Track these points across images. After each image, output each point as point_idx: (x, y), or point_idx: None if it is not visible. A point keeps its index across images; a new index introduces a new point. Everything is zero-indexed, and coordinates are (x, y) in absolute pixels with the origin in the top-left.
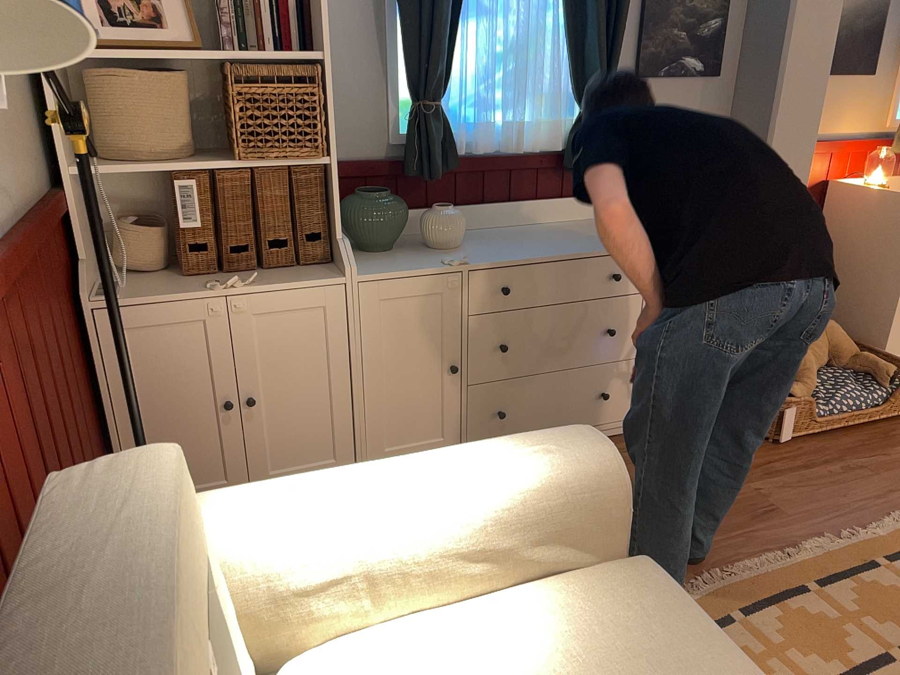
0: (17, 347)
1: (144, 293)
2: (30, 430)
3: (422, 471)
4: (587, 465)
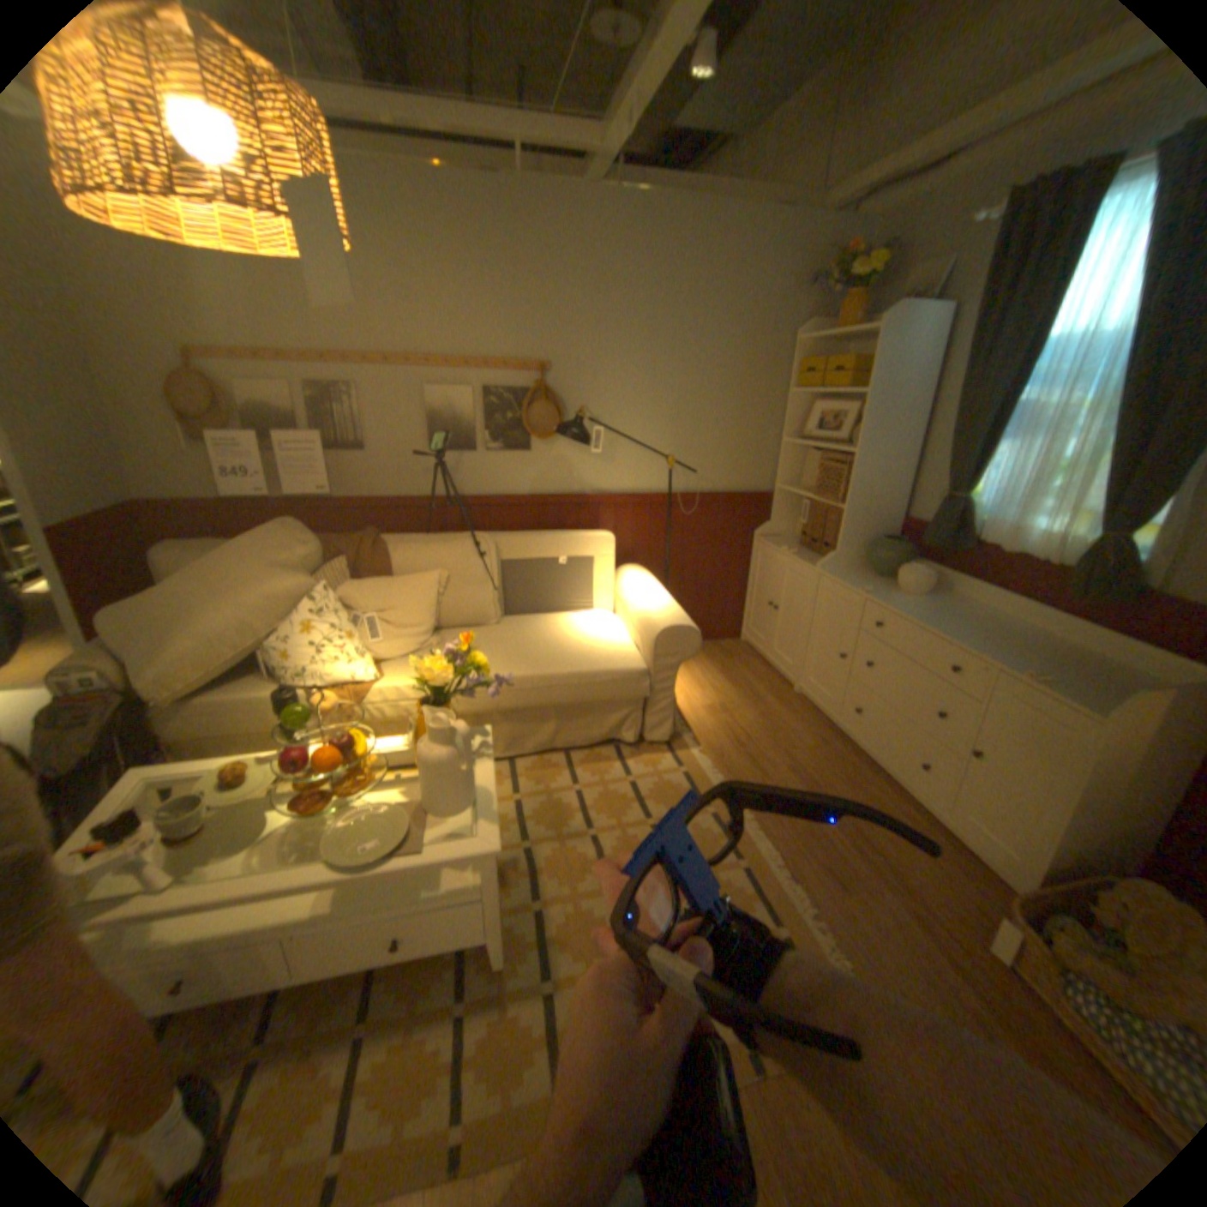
0: (673, 523)
1: (774, 542)
2: (665, 546)
3: (654, 596)
4: (660, 623)
